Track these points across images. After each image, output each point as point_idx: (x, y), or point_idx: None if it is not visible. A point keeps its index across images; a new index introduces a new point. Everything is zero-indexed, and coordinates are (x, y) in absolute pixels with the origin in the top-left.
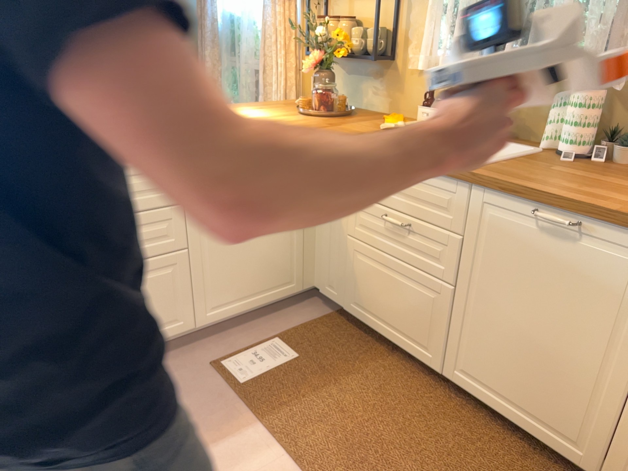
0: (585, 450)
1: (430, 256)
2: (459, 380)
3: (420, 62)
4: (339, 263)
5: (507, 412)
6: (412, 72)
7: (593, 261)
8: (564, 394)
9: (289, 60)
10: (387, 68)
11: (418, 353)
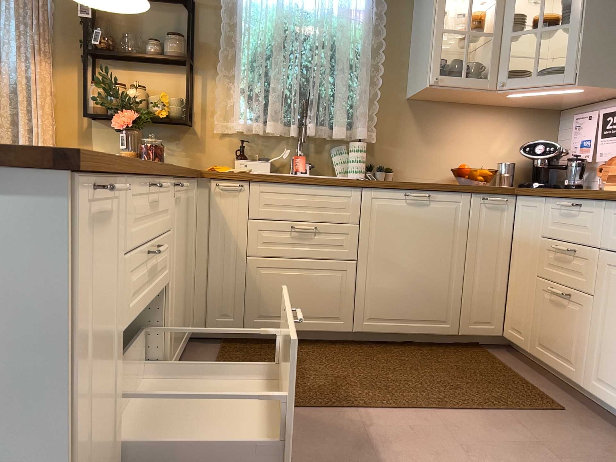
0: (450, 321)
1: (336, 245)
2: (368, 328)
3: (239, 125)
4: (235, 288)
5: (404, 328)
6: (214, 135)
7: (438, 213)
8: (435, 294)
9: (47, 121)
10: (185, 132)
11: (331, 327)
